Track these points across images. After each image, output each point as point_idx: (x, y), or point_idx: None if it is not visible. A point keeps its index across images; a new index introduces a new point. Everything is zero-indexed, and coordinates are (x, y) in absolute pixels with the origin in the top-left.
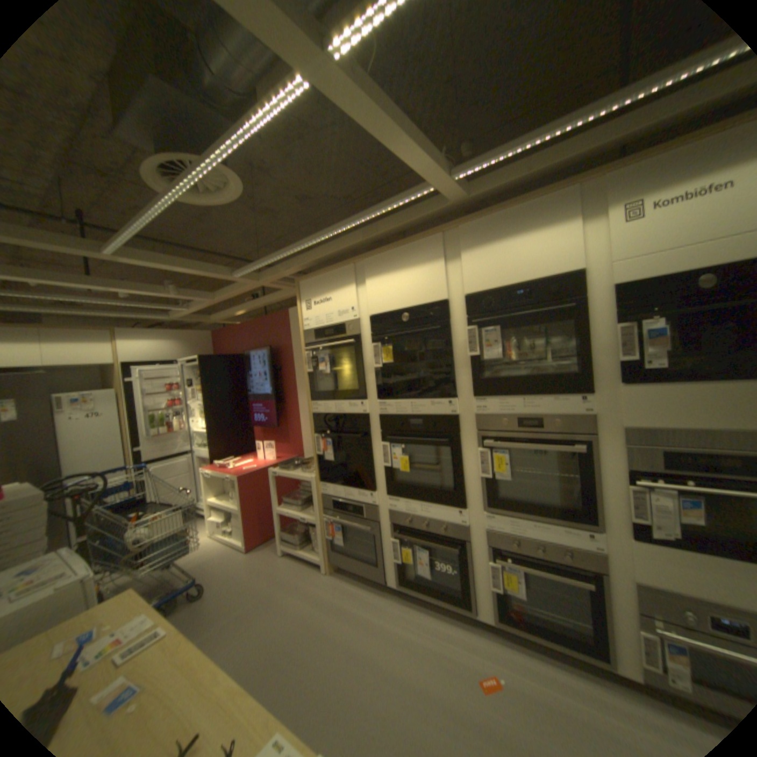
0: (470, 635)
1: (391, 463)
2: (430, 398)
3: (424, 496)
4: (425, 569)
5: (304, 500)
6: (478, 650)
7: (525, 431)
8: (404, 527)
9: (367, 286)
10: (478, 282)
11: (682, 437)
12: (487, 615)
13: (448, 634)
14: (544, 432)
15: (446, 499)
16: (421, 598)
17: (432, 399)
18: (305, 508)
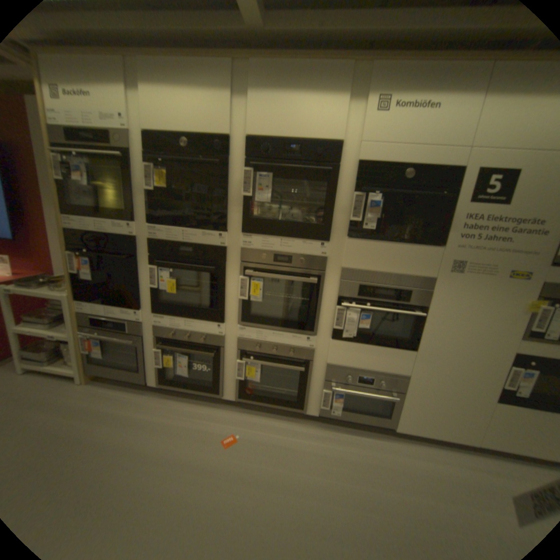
0: (216, 410)
1: (158, 285)
2: (202, 229)
3: (189, 313)
4: (184, 370)
5: (55, 318)
6: (221, 419)
7: (278, 266)
8: (167, 339)
9: (141, 94)
10: (260, 126)
11: (371, 276)
12: (230, 395)
13: (198, 413)
14: (292, 267)
15: (208, 316)
16: (178, 391)
17: (204, 230)
18: (56, 326)
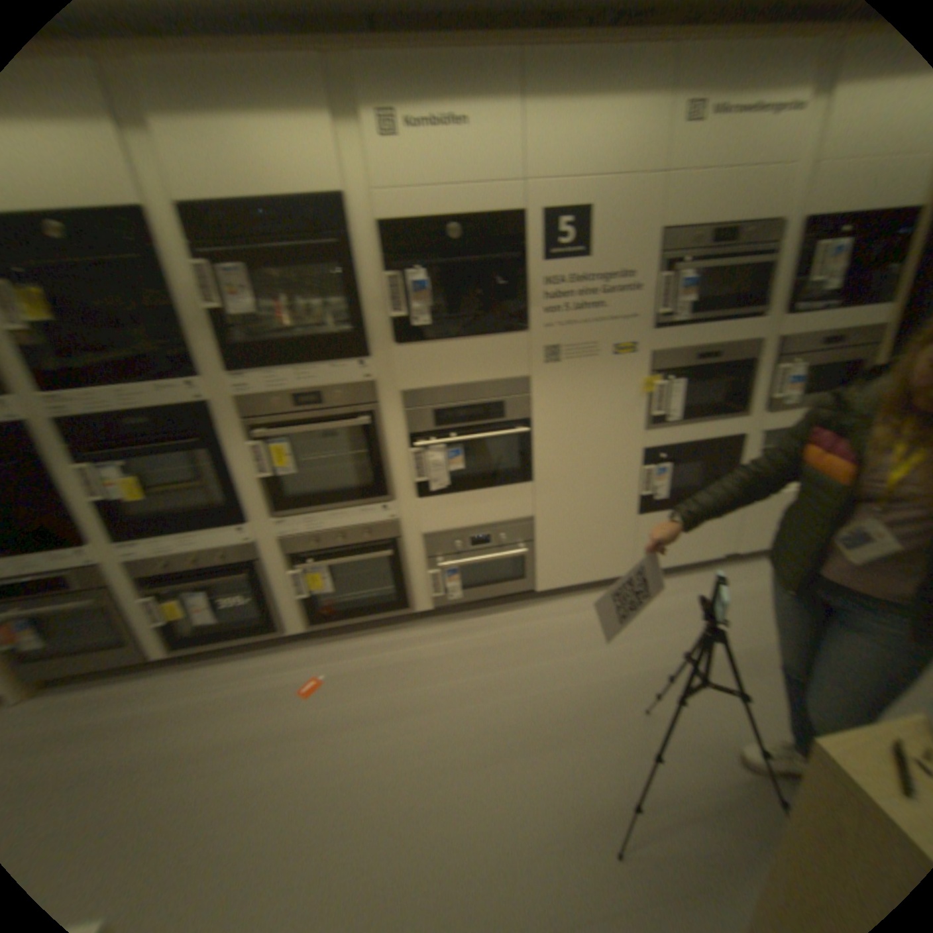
0: (275, 656)
1: (95, 495)
2: (145, 380)
3: (173, 526)
4: (199, 616)
5: None
6: (287, 665)
7: (299, 411)
8: (149, 578)
9: None
10: (187, 181)
11: (442, 395)
12: (291, 626)
13: (247, 670)
14: (321, 408)
15: (209, 520)
16: (202, 651)
17: (148, 381)
18: None
